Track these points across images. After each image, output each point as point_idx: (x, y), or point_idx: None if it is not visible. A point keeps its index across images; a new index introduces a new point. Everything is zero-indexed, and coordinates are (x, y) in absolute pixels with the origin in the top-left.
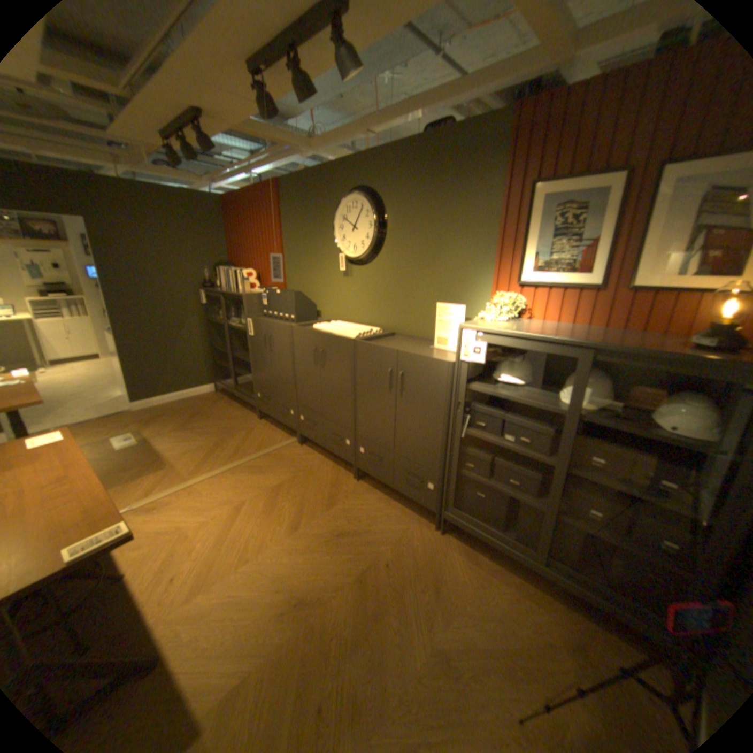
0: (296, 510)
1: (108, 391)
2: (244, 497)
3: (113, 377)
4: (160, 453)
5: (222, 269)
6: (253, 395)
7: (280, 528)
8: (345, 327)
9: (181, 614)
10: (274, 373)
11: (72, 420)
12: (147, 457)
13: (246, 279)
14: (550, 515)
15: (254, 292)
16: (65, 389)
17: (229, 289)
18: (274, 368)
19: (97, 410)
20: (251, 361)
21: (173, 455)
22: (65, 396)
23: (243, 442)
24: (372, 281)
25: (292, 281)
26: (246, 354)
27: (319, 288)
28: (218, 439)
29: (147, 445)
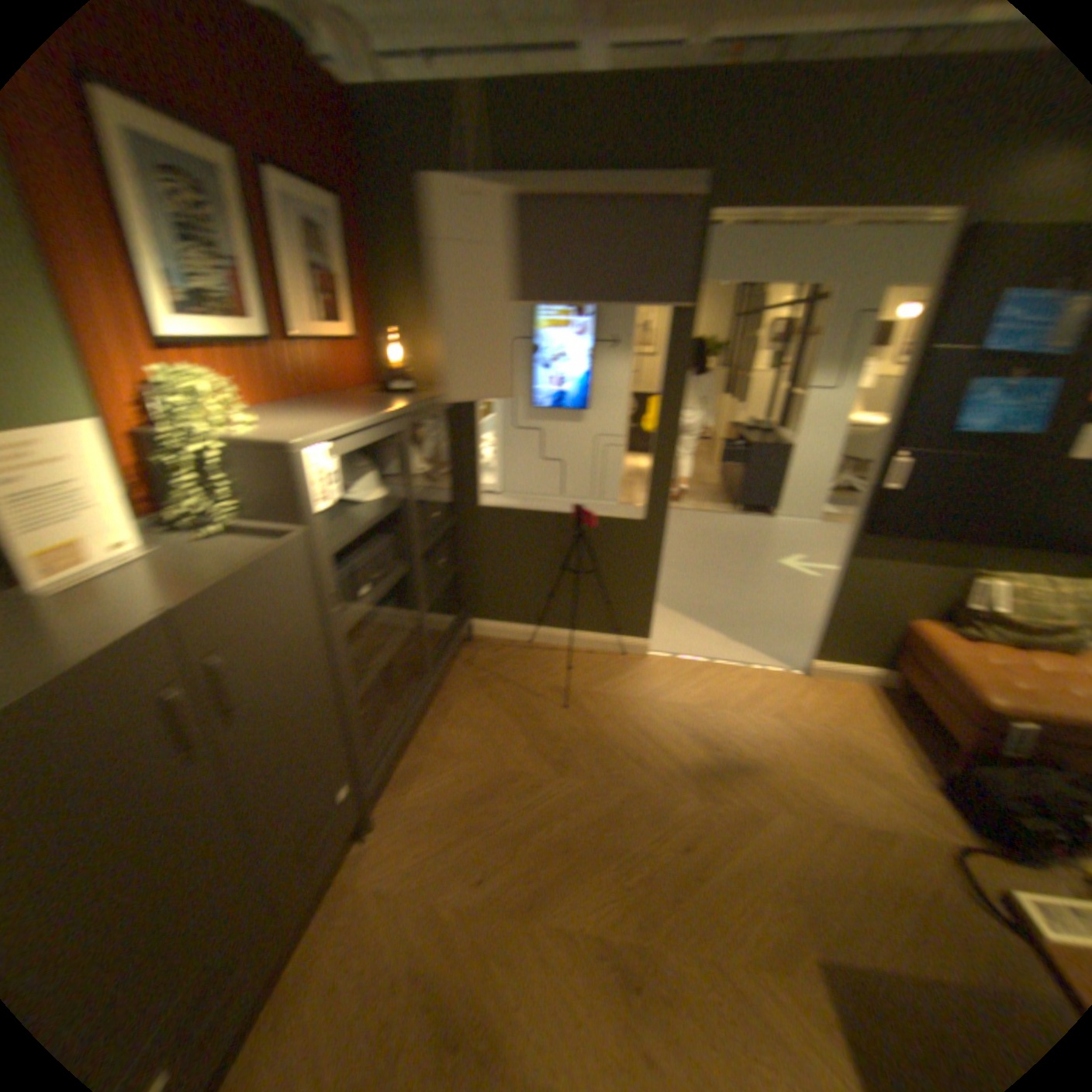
0: None
1: None
2: None
3: None
4: None
5: None
6: None
7: None
8: None
9: None
10: None
11: None
12: None
13: None
14: (427, 622)
15: None
16: None
17: None
18: None
19: None
20: None
21: None
22: None
23: None
24: None
25: None
26: None
27: None
28: None
29: None
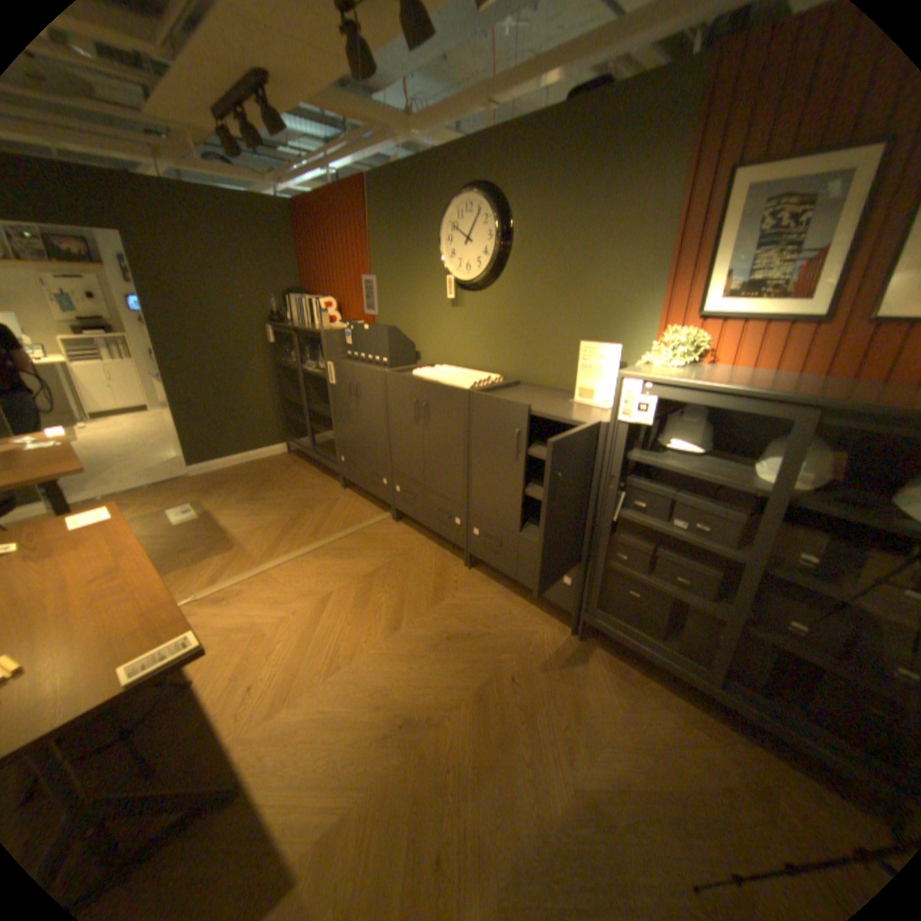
0: (394, 605)
1: (159, 451)
2: (330, 587)
3: (163, 433)
4: (225, 530)
5: (293, 298)
6: (334, 458)
7: (376, 627)
8: (454, 374)
9: (262, 733)
10: (362, 431)
11: (119, 487)
12: (210, 534)
13: (323, 310)
14: (733, 626)
15: (333, 327)
16: (109, 448)
17: (302, 324)
18: (361, 425)
19: (147, 474)
20: (332, 415)
21: (241, 533)
22: (109, 458)
23: (325, 517)
24: (490, 311)
25: (383, 313)
26: (324, 407)
27: (418, 322)
28: (294, 513)
29: (209, 519)
